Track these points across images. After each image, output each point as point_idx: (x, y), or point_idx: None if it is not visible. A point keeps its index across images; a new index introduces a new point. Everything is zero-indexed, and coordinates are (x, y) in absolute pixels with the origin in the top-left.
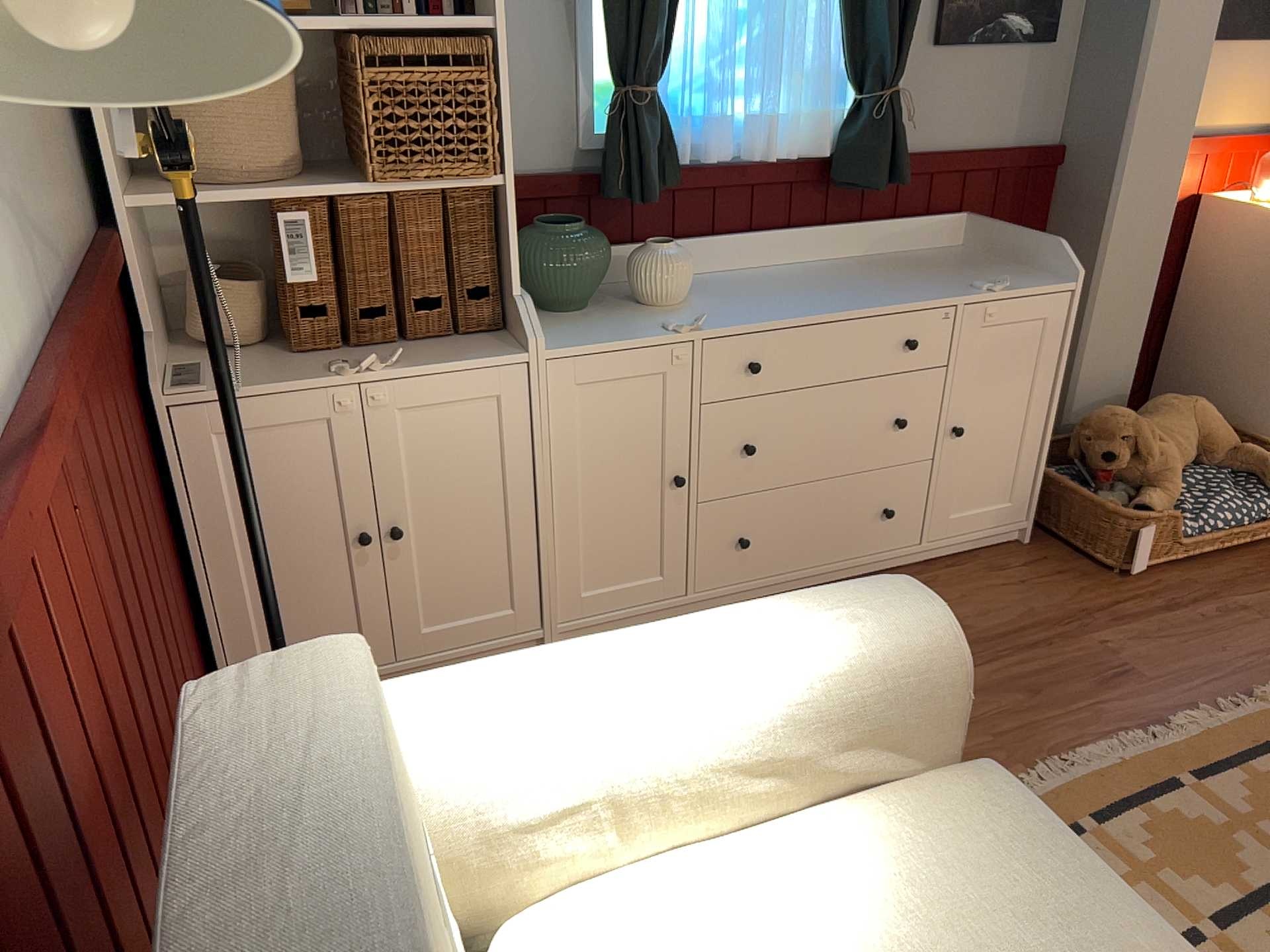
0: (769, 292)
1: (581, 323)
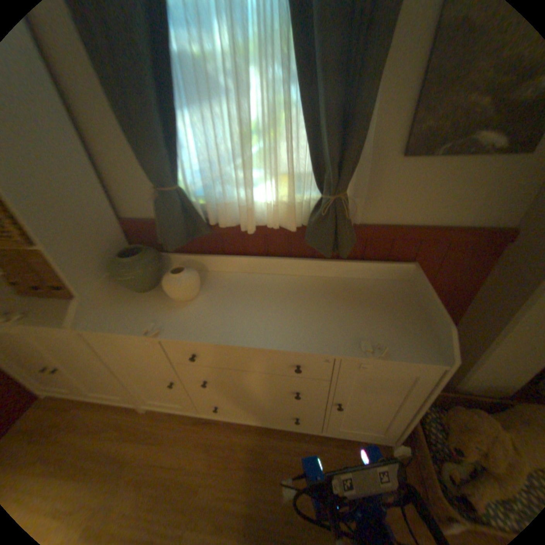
0: (241, 302)
1: (128, 305)
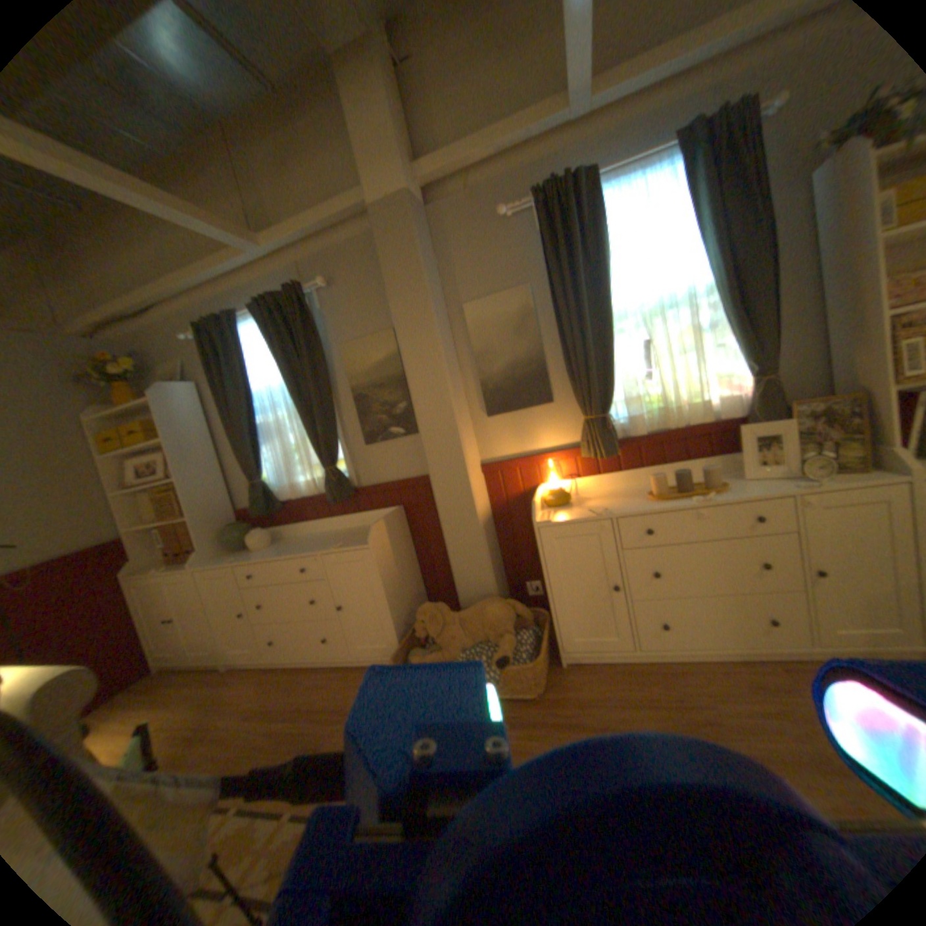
0: (287, 545)
1: (222, 558)
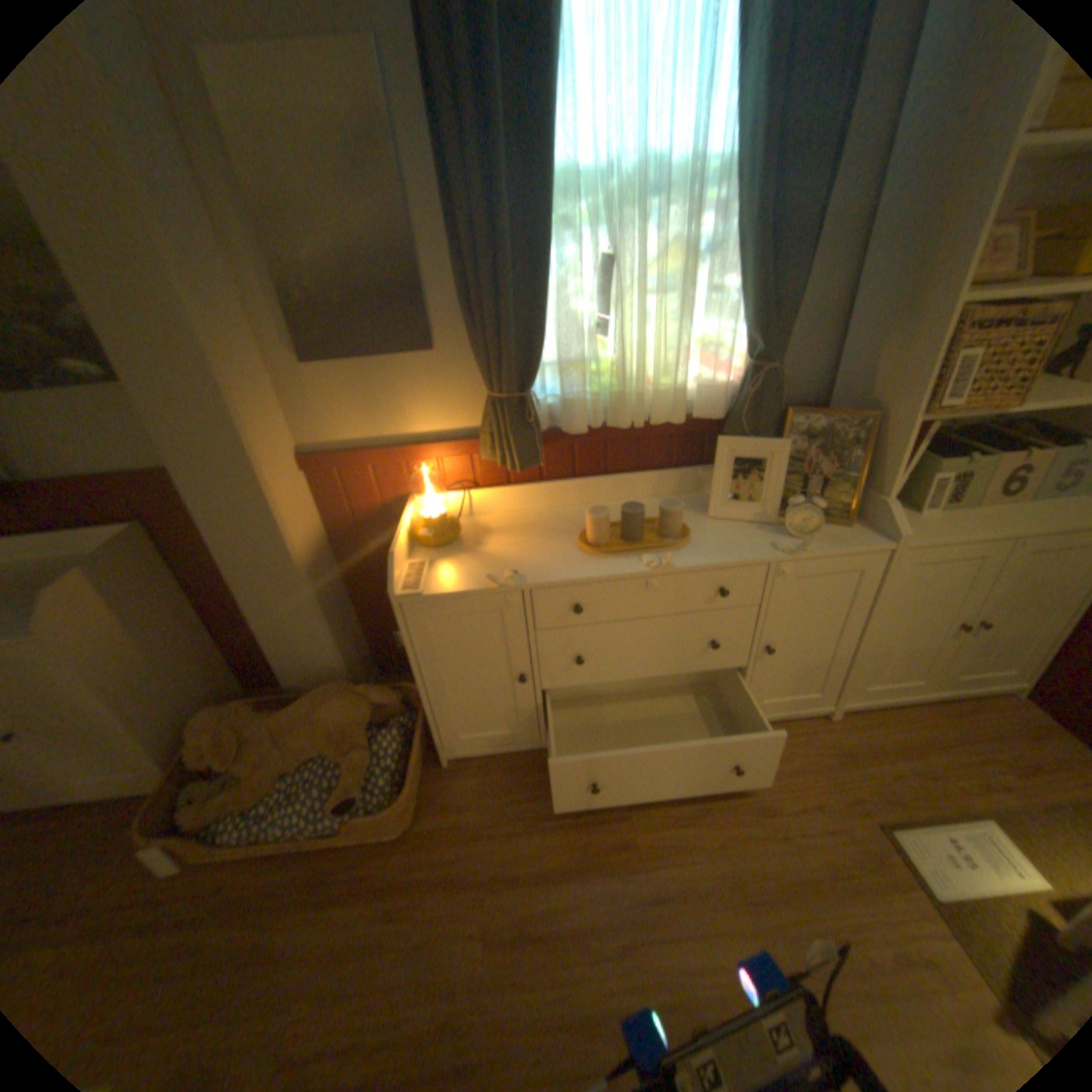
0: None
1: None
